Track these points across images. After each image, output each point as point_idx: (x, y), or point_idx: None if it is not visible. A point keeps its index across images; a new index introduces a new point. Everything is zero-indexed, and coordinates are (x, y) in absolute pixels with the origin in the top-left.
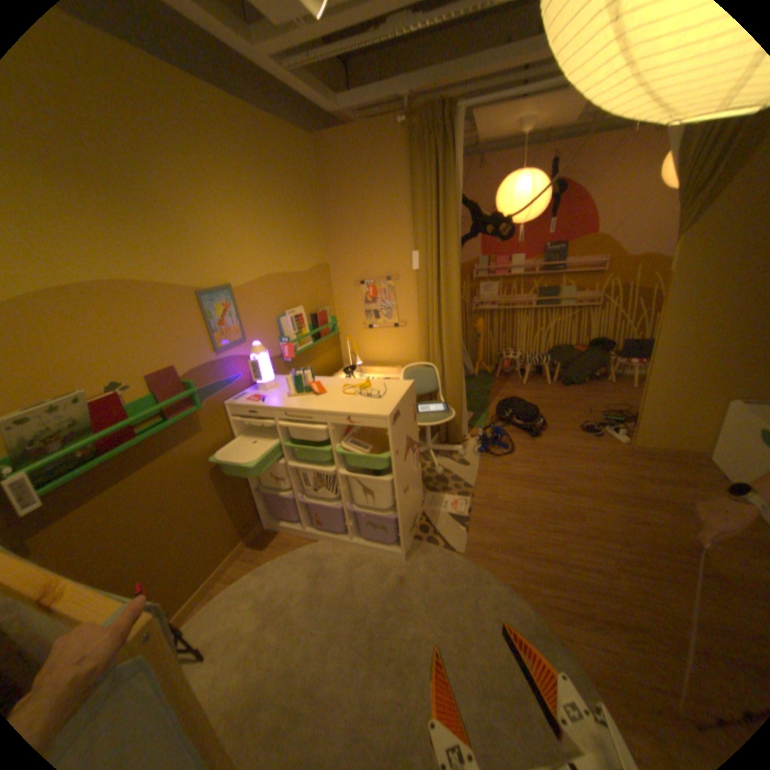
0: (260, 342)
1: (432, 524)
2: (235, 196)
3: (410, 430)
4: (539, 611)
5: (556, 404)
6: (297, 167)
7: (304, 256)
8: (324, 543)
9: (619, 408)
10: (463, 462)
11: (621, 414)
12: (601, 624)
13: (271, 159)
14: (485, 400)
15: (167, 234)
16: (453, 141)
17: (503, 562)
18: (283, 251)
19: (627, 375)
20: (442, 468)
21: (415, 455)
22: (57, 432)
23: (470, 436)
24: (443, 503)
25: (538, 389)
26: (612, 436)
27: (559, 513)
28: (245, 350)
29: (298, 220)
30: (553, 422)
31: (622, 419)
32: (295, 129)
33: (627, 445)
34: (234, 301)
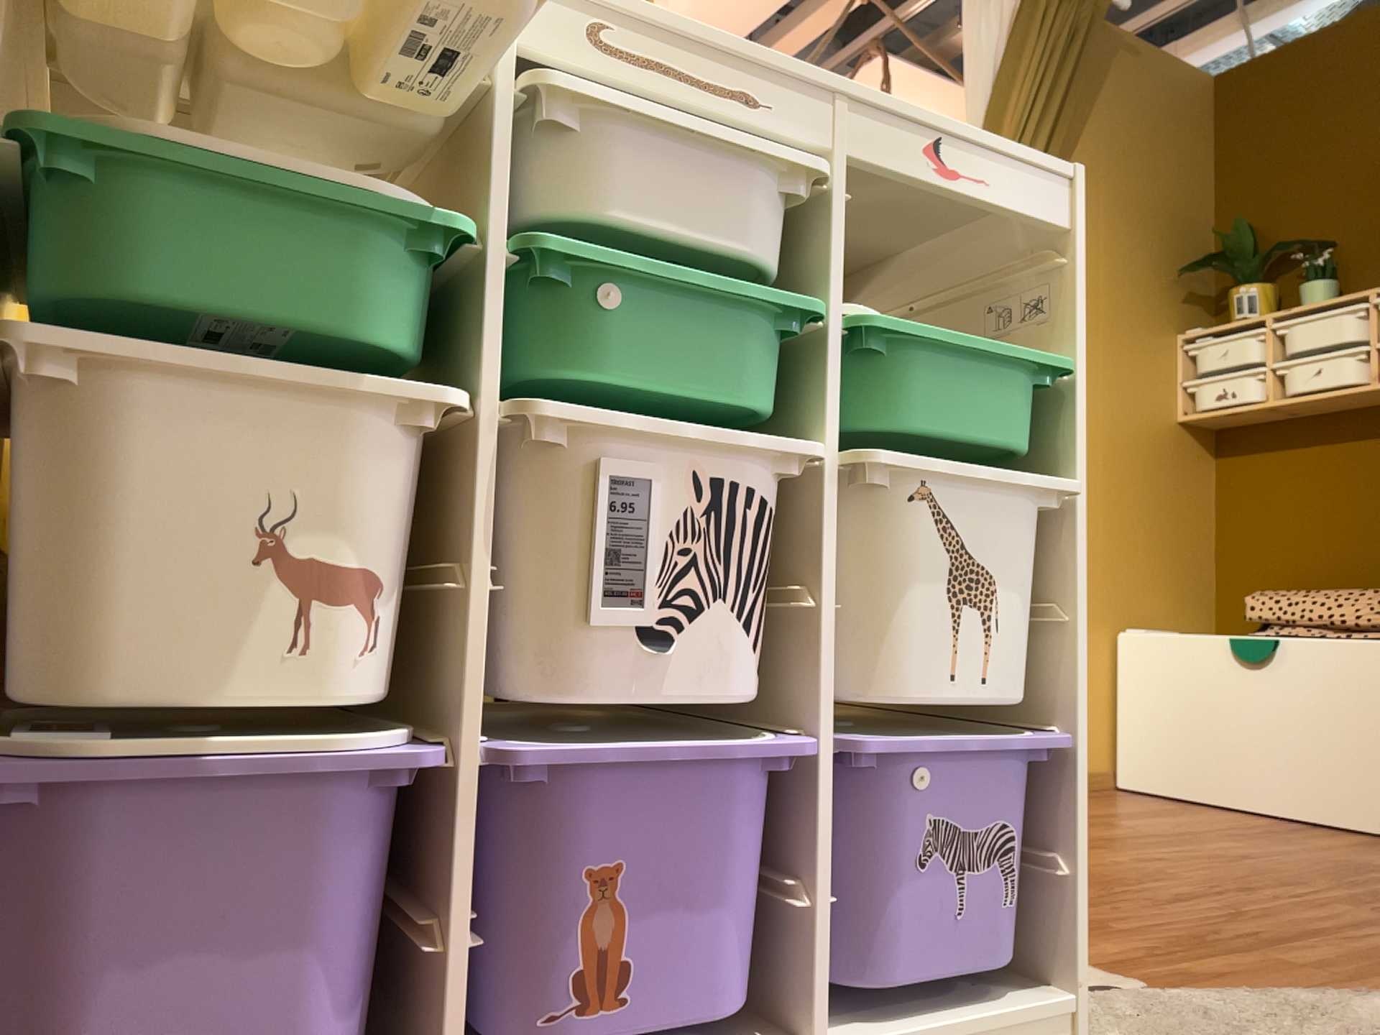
0: None
1: None
2: None
3: None
4: None
5: None
6: None
7: None
8: None
9: None
10: None
11: None
12: None
13: None
14: None
15: None
16: None
17: (1235, 962)
18: None
19: None
20: None
21: None
22: None
23: None
24: None
25: None
26: None
27: (1105, 871)
28: None
29: None
30: None
31: None
32: None
33: None
34: None
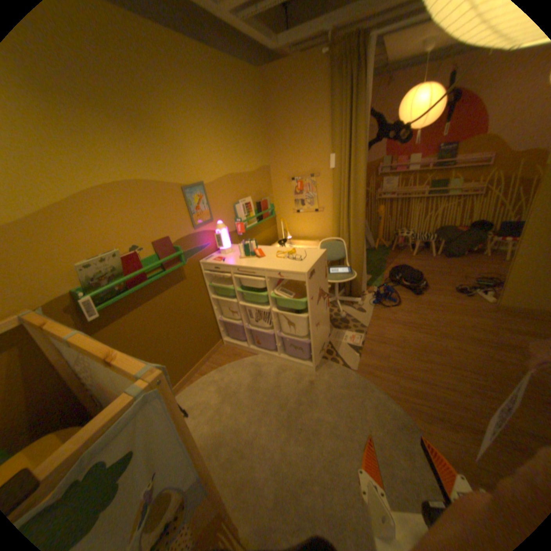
0: (222, 221)
1: (336, 350)
2: (206, 119)
3: (322, 284)
4: (408, 412)
5: (438, 271)
6: (248, 95)
7: (253, 161)
8: (262, 356)
9: (492, 276)
10: (361, 310)
11: (492, 281)
12: (454, 426)
13: (230, 90)
14: (382, 267)
15: (163, 149)
16: (366, 64)
17: (385, 379)
18: (238, 157)
19: (503, 251)
20: (346, 313)
21: (325, 302)
22: (105, 274)
23: (368, 292)
24: (344, 337)
25: (425, 260)
26: (482, 297)
27: (431, 349)
28: (213, 227)
29: (249, 134)
30: (435, 285)
31: (492, 284)
32: (247, 66)
33: (494, 304)
34: (205, 194)
